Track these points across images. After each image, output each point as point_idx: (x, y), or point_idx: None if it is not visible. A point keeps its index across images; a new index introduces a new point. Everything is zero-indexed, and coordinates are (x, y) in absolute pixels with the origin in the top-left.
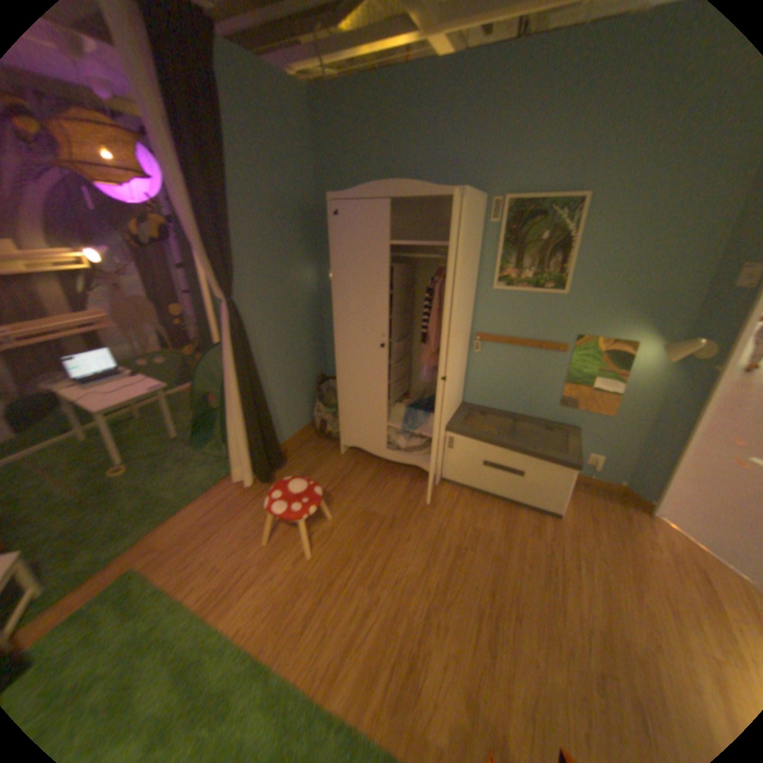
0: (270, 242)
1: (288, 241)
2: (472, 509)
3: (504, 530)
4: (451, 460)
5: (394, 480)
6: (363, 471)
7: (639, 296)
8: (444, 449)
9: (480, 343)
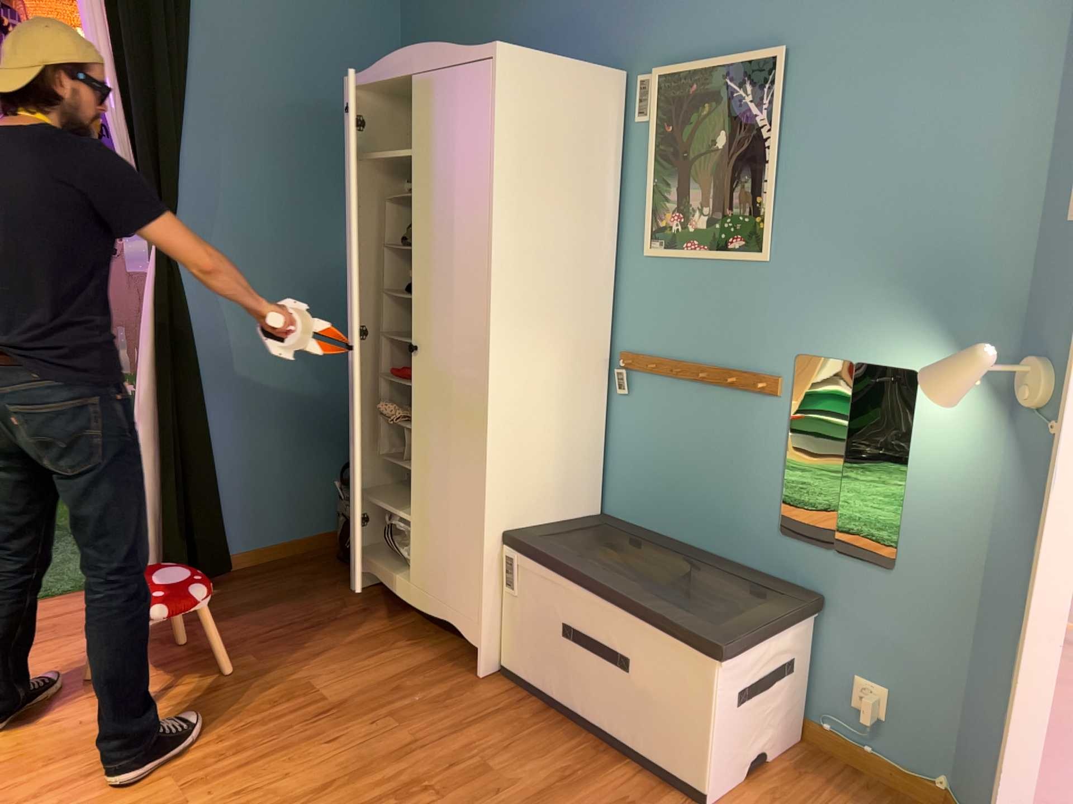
0: (283, 166)
1: (326, 169)
2: (515, 734)
3: (545, 786)
4: (510, 617)
5: (407, 649)
6: (361, 623)
7: (900, 261)
8: (505, 591)
9: (630, 375)
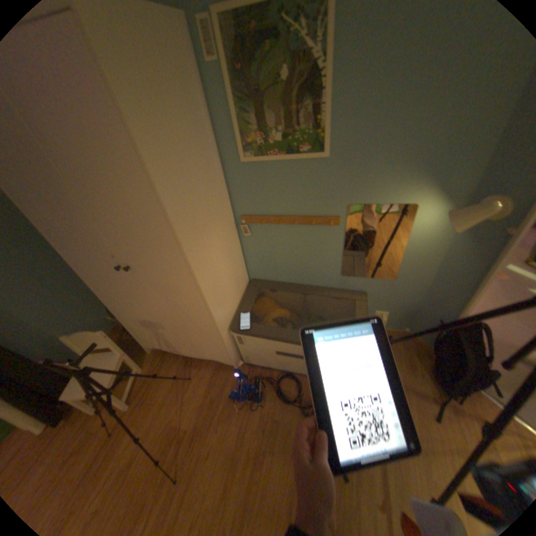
0: None
1: None
2: (271, 395)
3: (301, 416)
4: (244, 352)
5: (198, 374)
6: (168, 371)
7: (416, 148)
8: (235, 342)
9: (249, 226)
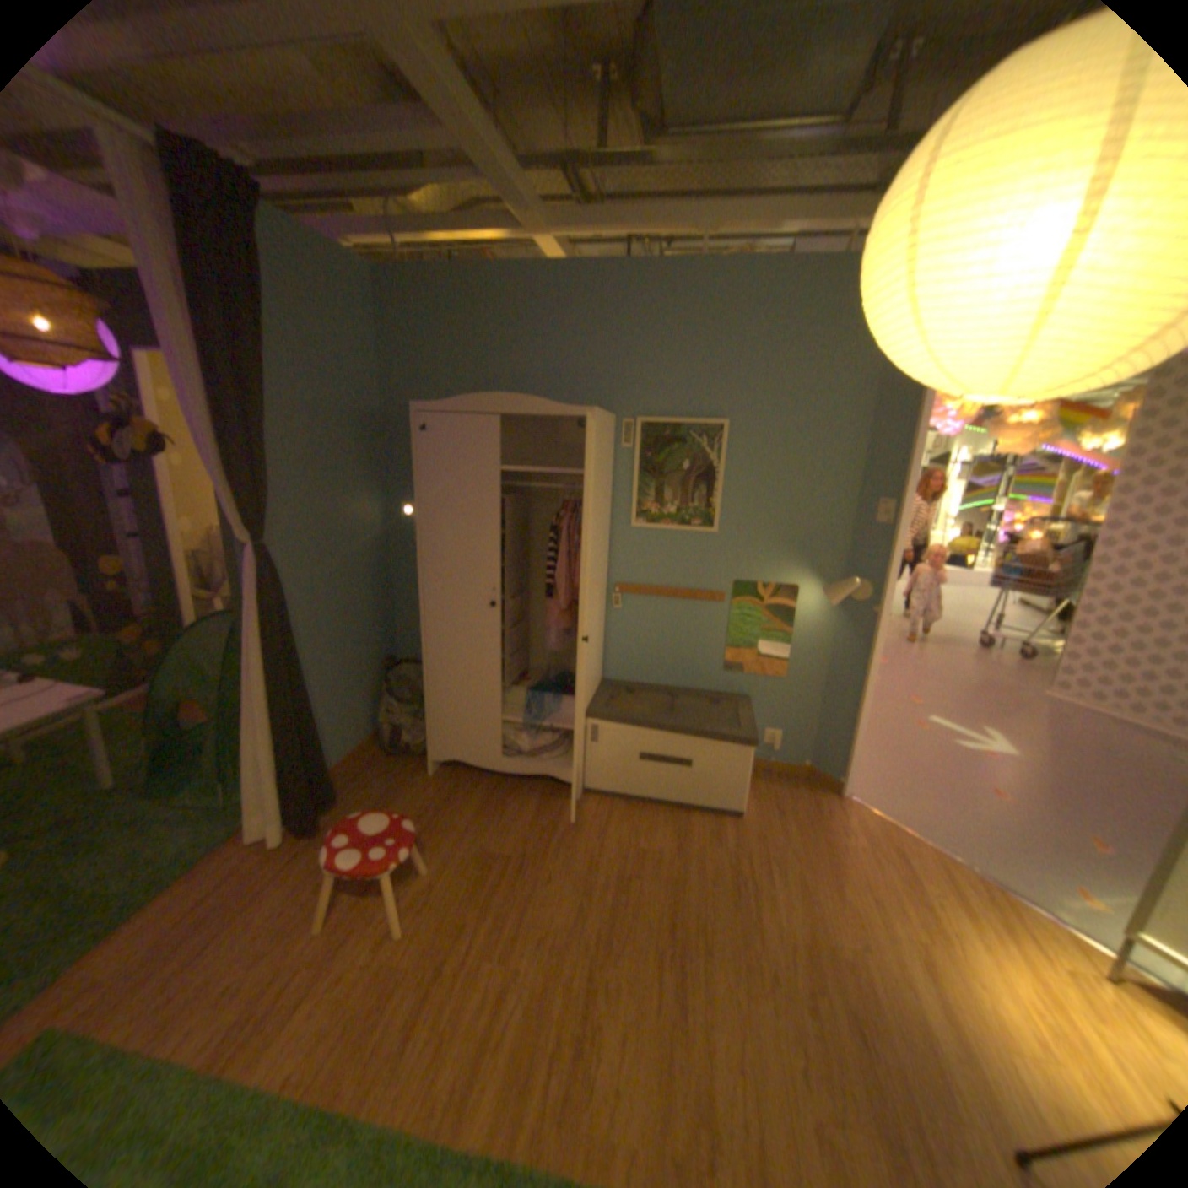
0: (317, 462)
1: (343, 461)
2: (631, 824)
3: (676, 844)
4: (596, 759)
5: (517, 801)
6: (467, 797)
7: (790, 534)
8: (585, 744)
9: (620, 597)
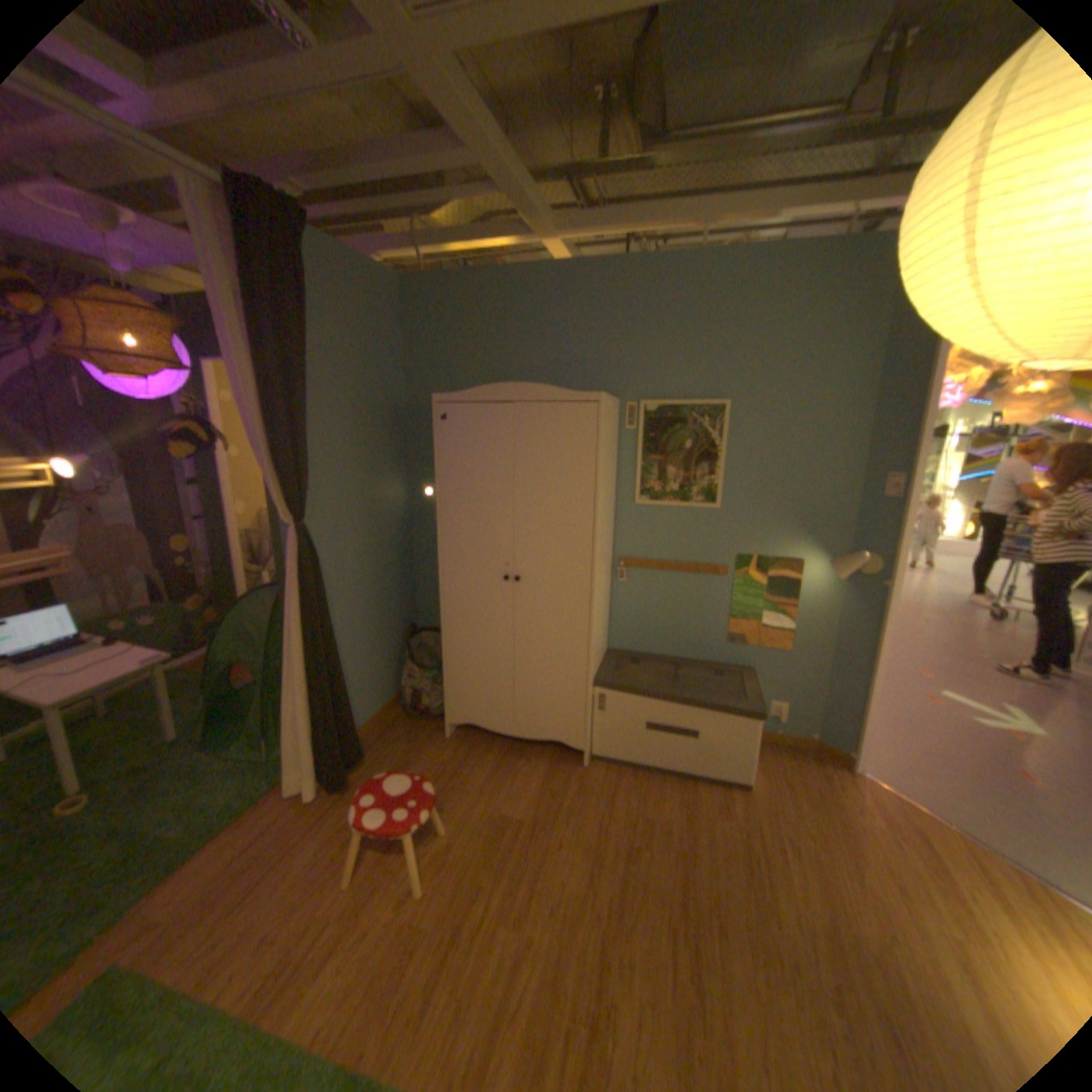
0: (351, 450)
1: (373, 449)
2: (639, 793)
3: (684, 816)
4: (603, 727)
5: (528, 765)
6: (481, 759)
7: (794, 508)
8: (593, 712)
9: (625, 570)
